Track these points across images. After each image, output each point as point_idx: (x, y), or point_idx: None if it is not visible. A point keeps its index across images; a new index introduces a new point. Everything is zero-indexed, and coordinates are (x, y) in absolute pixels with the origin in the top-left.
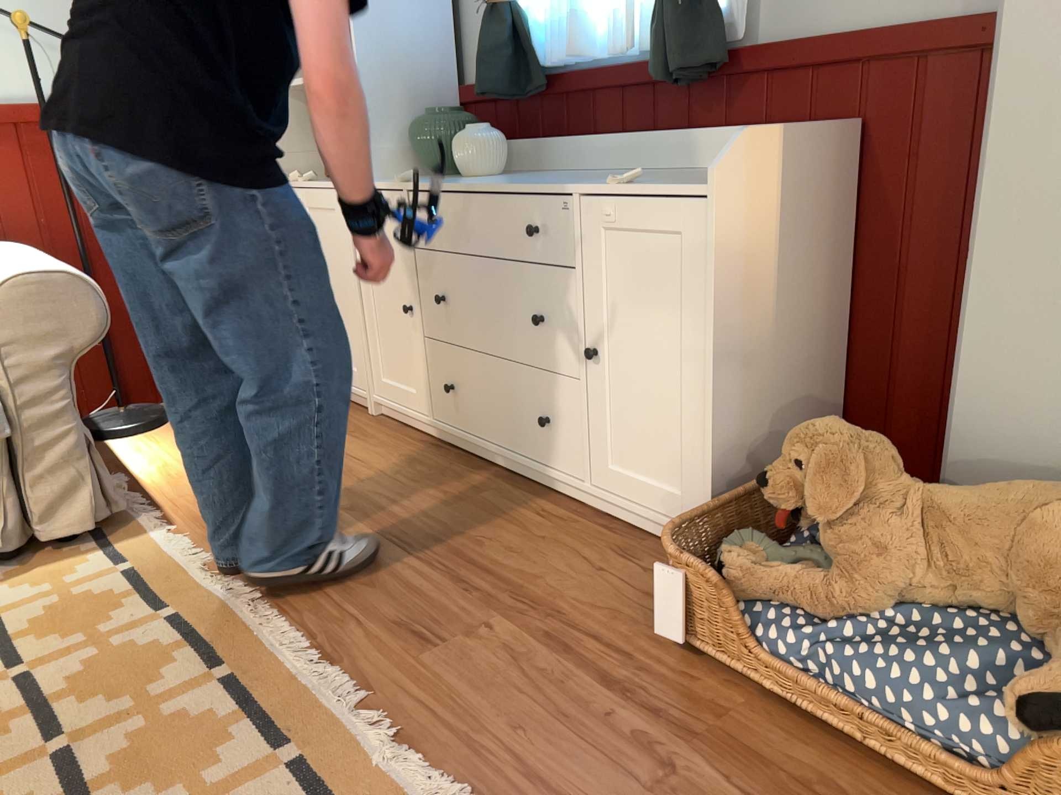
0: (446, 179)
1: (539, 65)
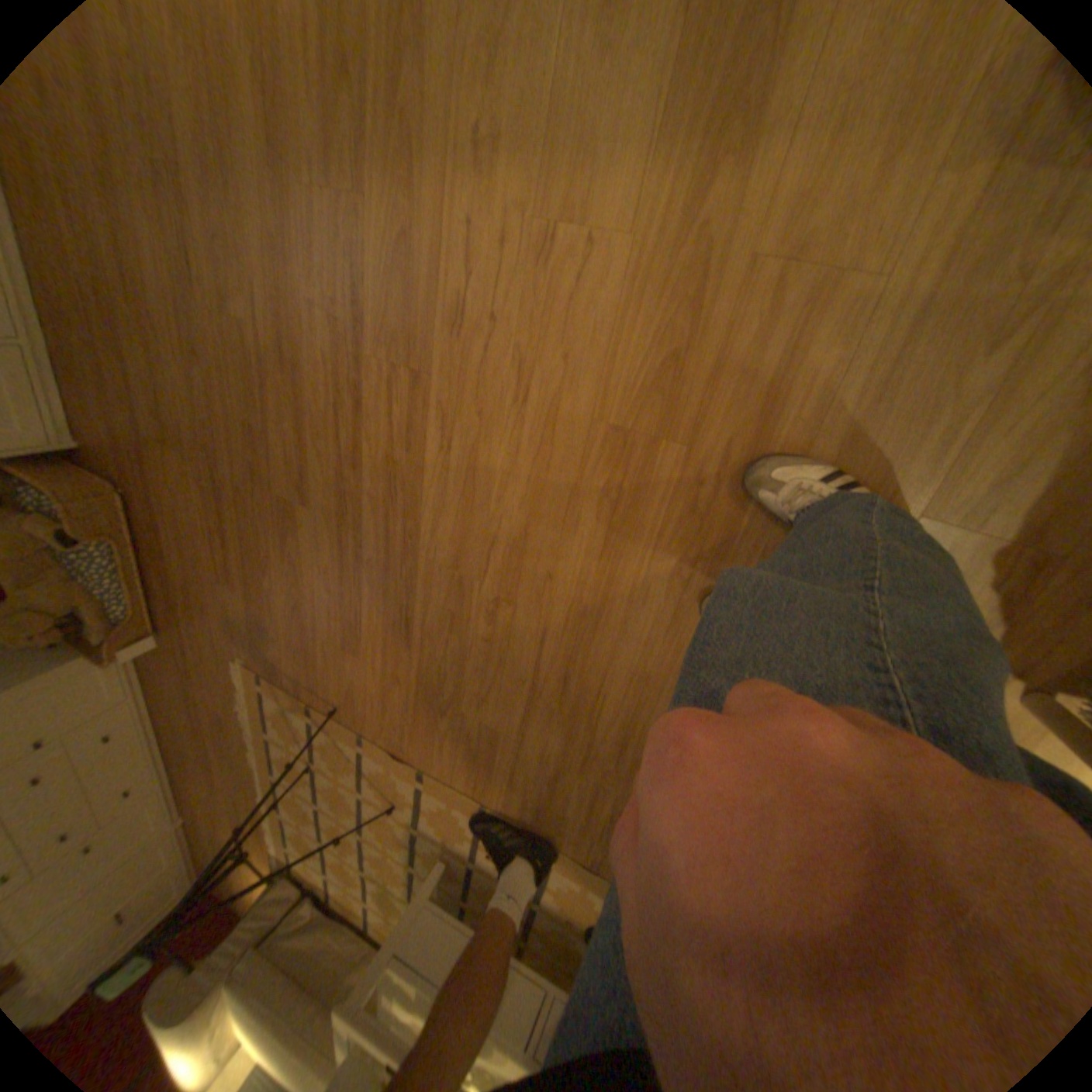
0: None
1: None
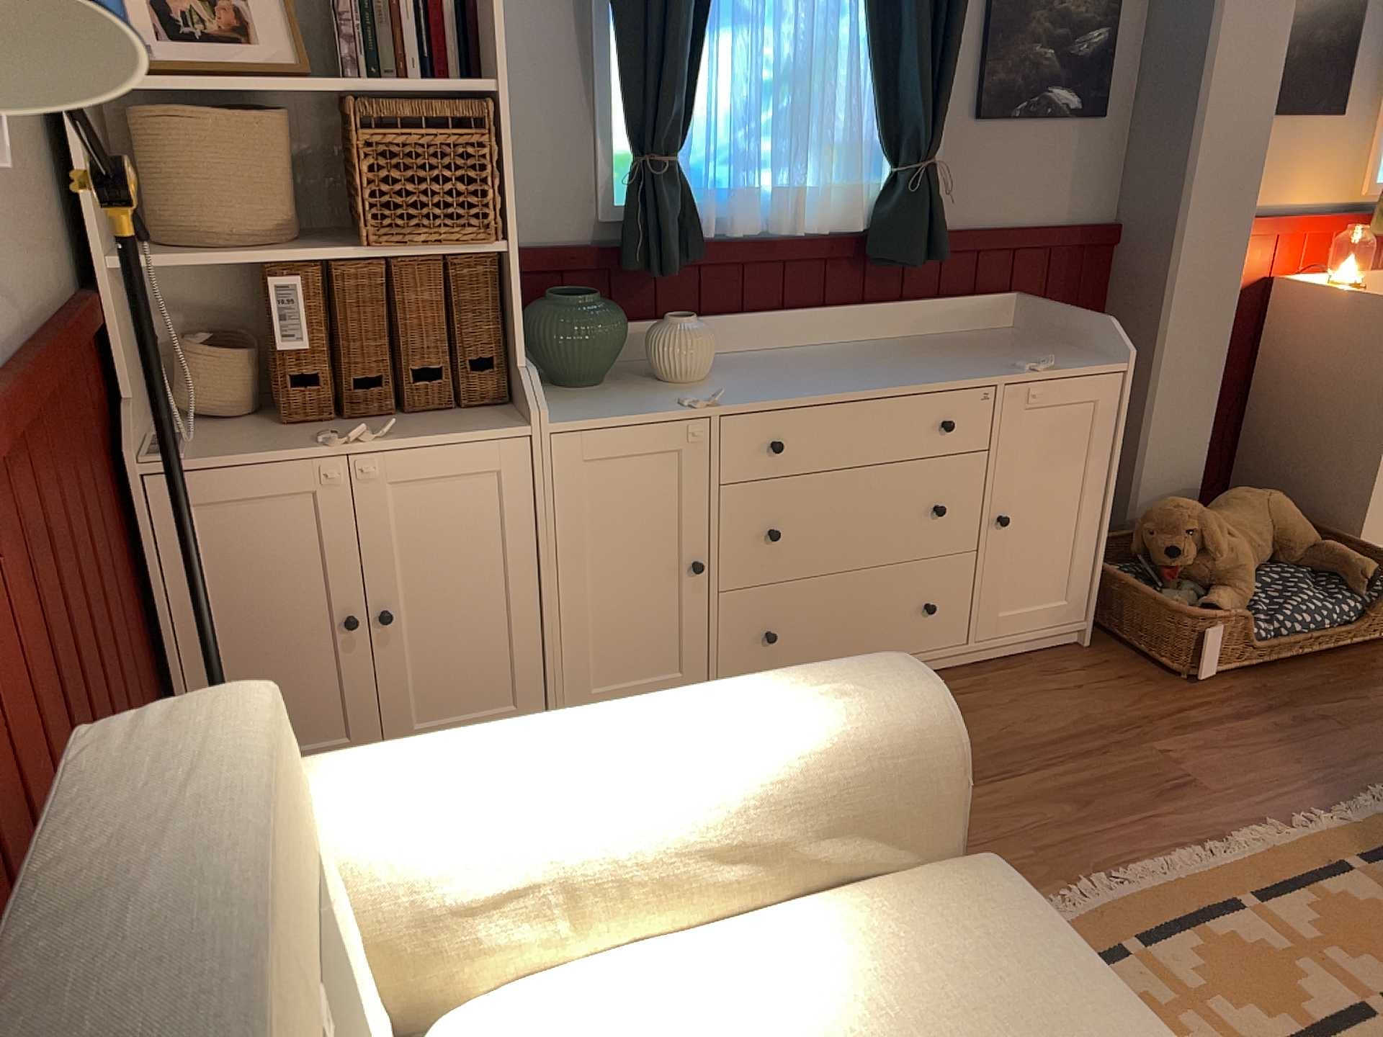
0: (682, 389)
1: (701, 234)
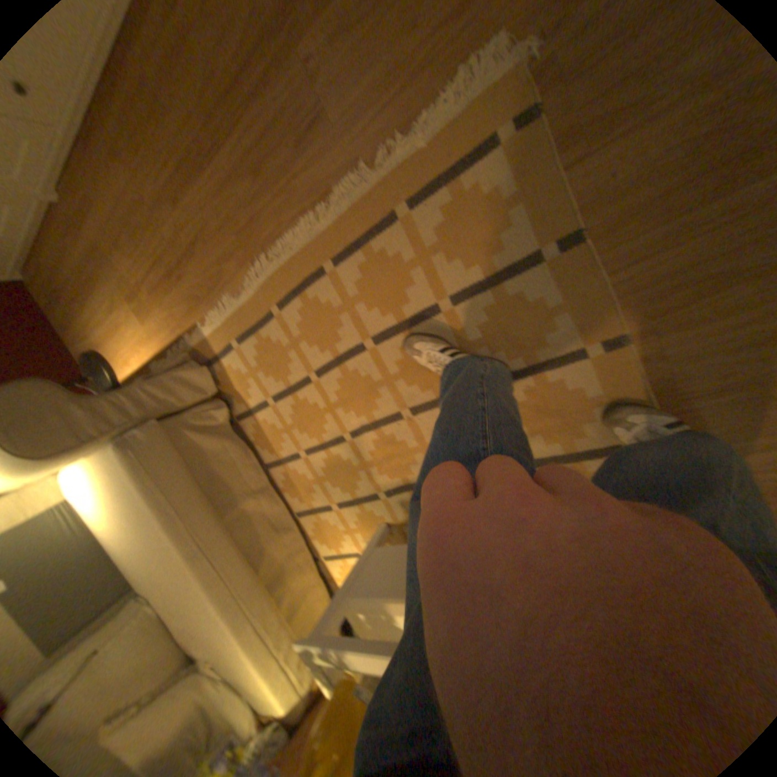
0: None
1: None
